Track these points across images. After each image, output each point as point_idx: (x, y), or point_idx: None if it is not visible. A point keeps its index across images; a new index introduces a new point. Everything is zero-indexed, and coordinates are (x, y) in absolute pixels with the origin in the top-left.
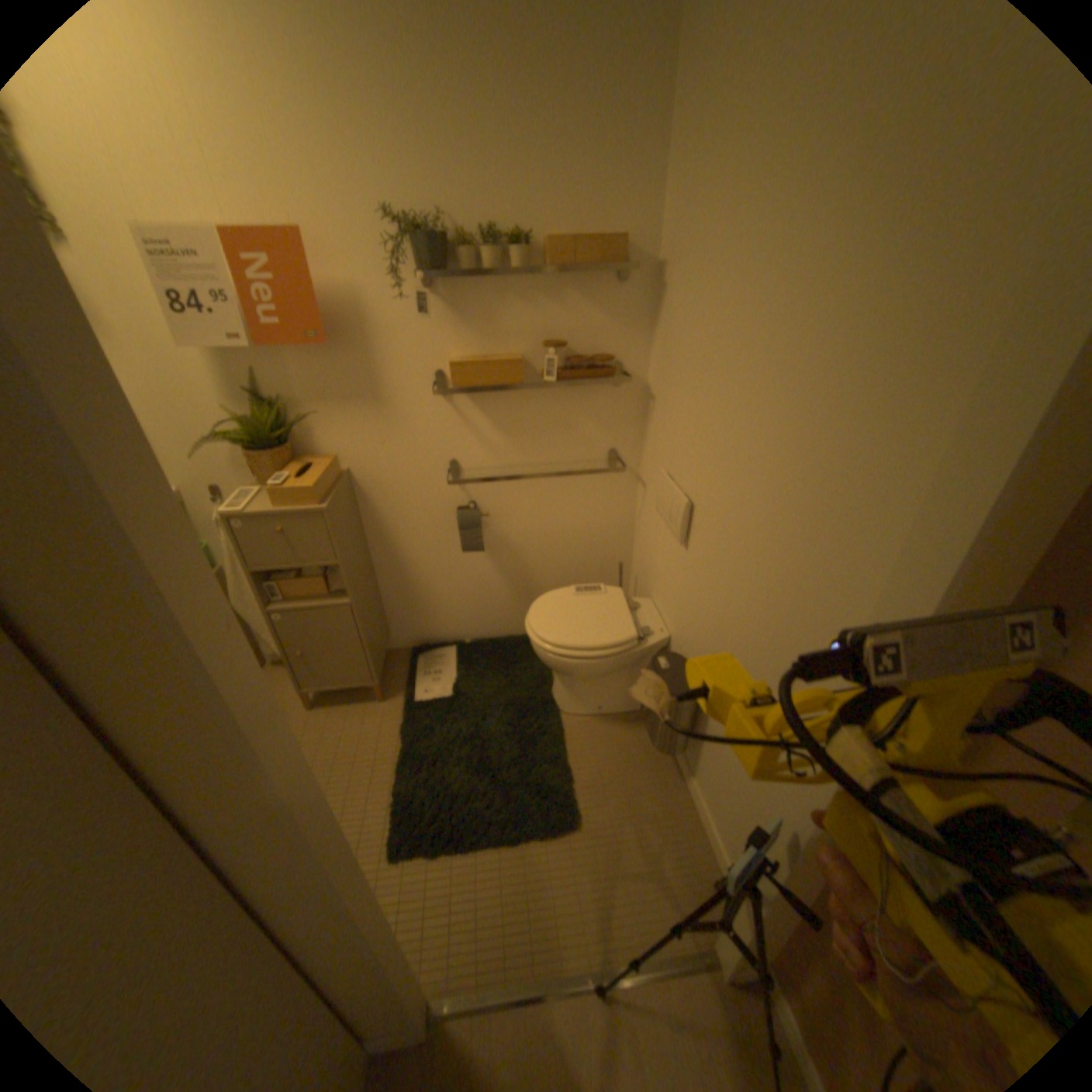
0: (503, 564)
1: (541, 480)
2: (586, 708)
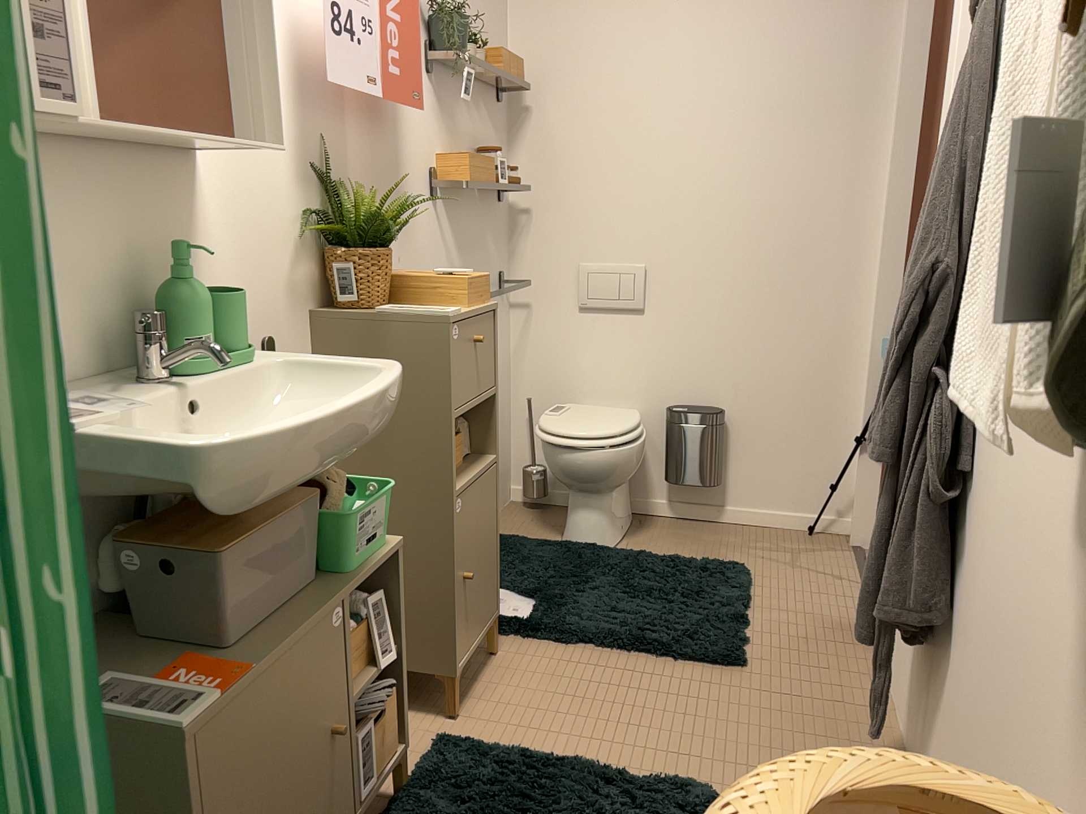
0: None
1: None
2: (619, 531)
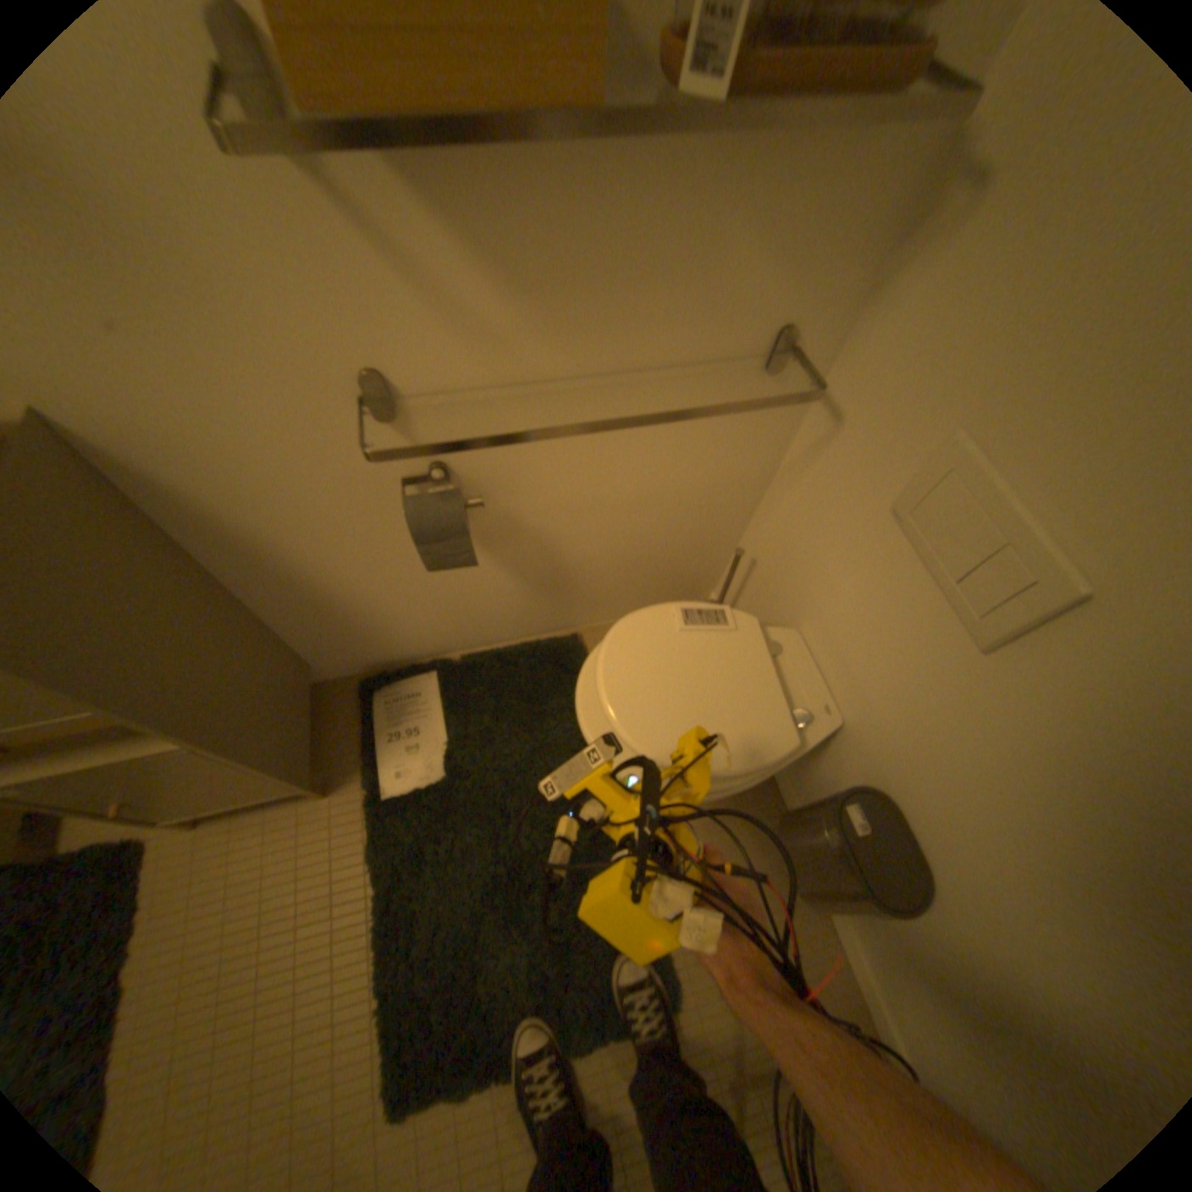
0: (512, 556)
1: (603, 401)
2: None
